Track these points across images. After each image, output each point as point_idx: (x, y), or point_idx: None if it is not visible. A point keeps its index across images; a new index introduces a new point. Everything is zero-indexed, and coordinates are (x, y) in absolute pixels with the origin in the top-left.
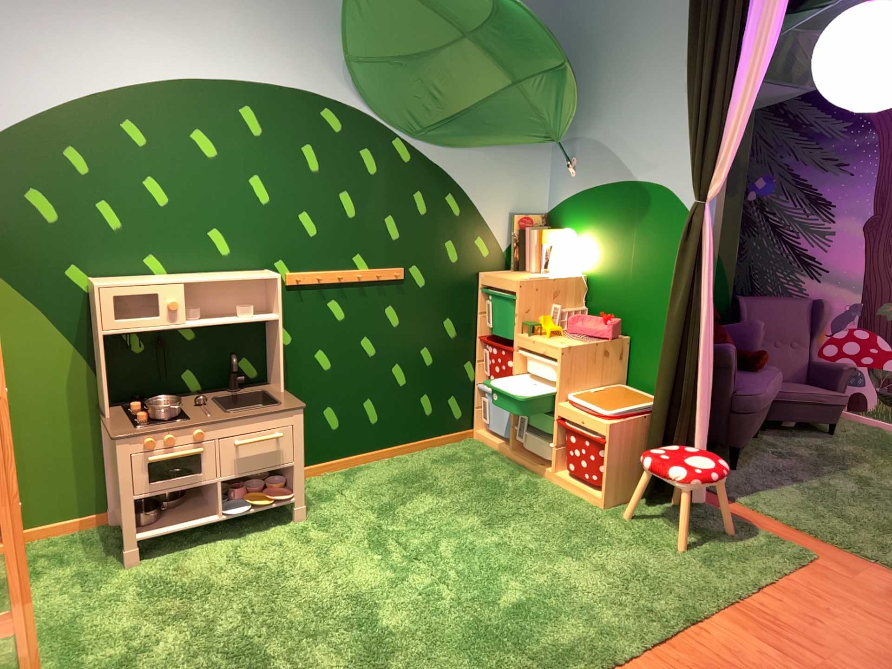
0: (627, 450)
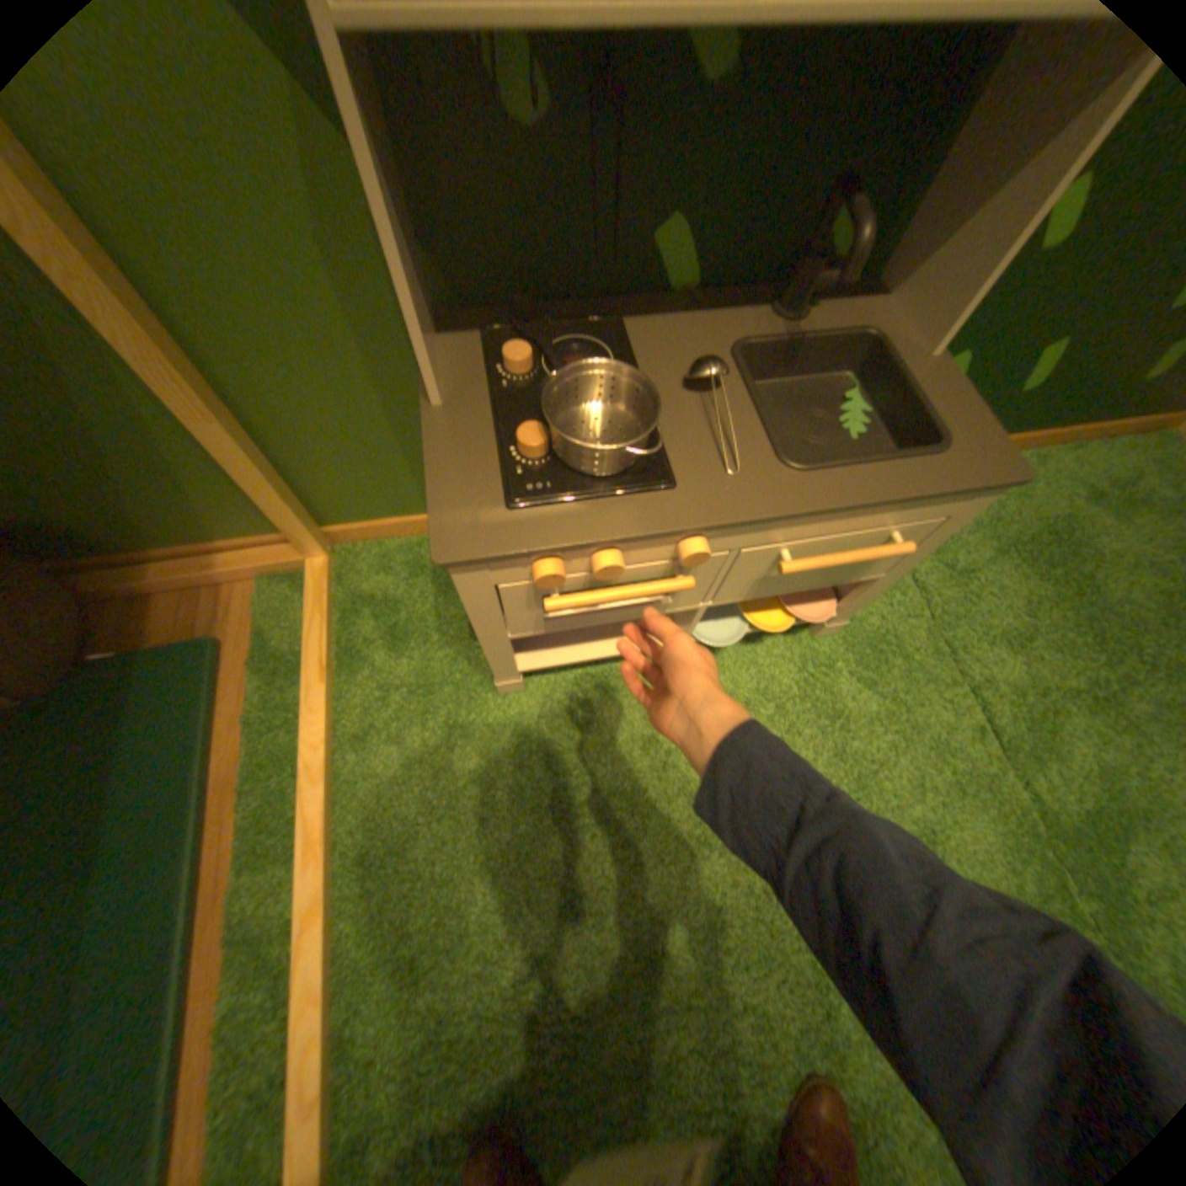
0: None
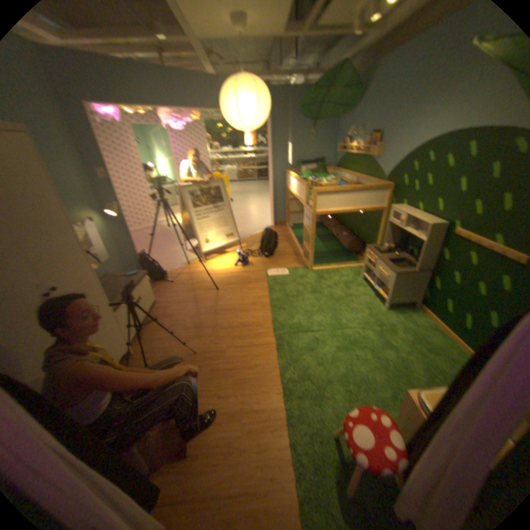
0: (413, 427)
